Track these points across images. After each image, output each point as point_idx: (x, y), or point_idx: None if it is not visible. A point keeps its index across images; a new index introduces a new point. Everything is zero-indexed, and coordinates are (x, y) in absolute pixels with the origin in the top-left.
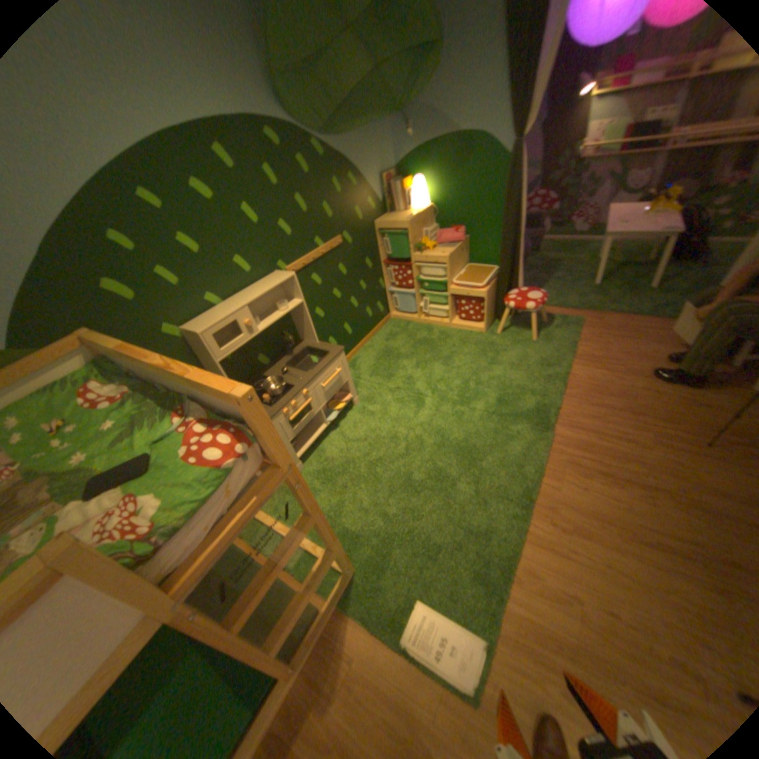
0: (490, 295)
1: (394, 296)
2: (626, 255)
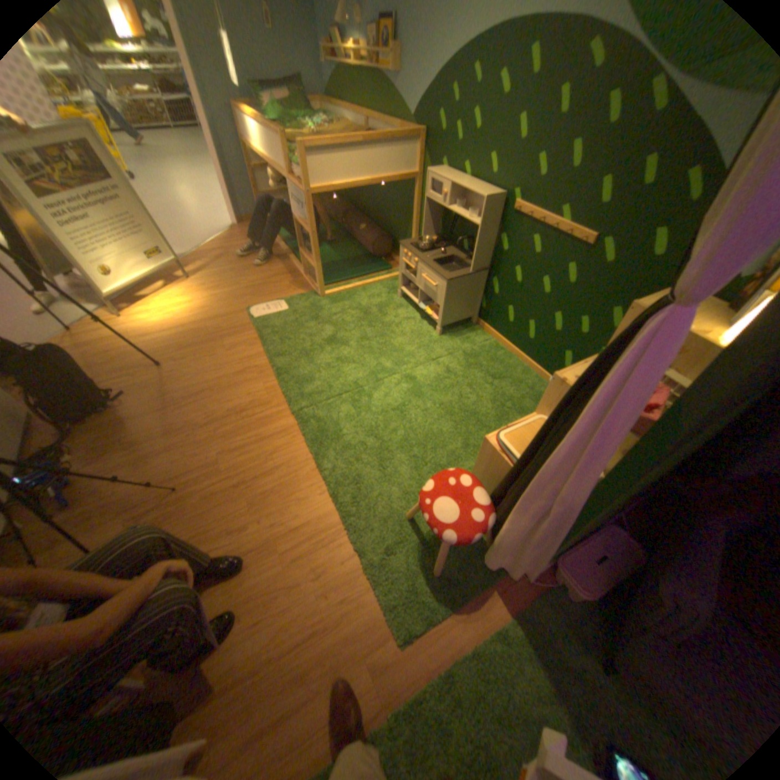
0: (495, 469)
1: None
2: None
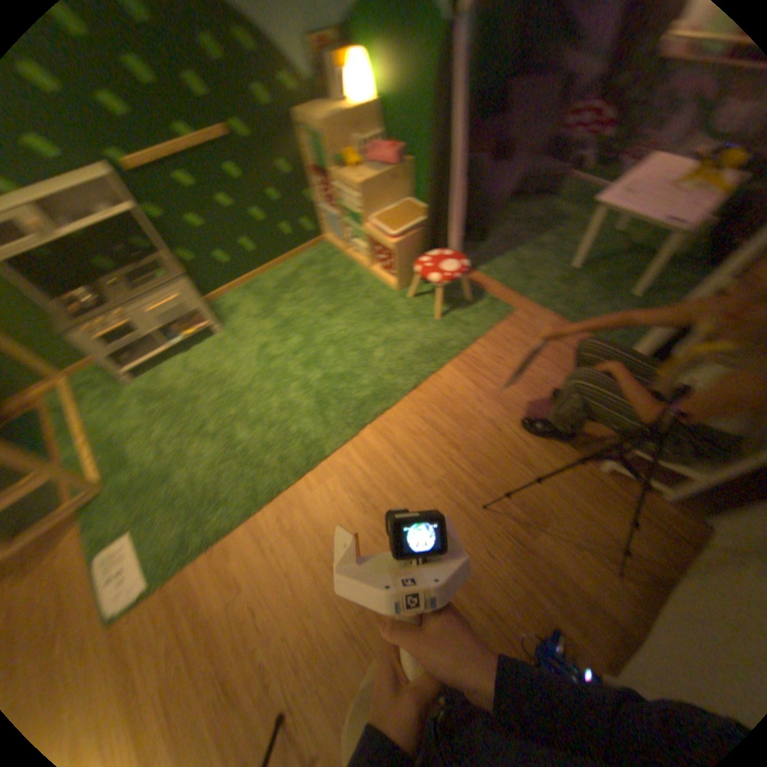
0: (410, 249)
1: (326, 216)
2: (656, 236)
